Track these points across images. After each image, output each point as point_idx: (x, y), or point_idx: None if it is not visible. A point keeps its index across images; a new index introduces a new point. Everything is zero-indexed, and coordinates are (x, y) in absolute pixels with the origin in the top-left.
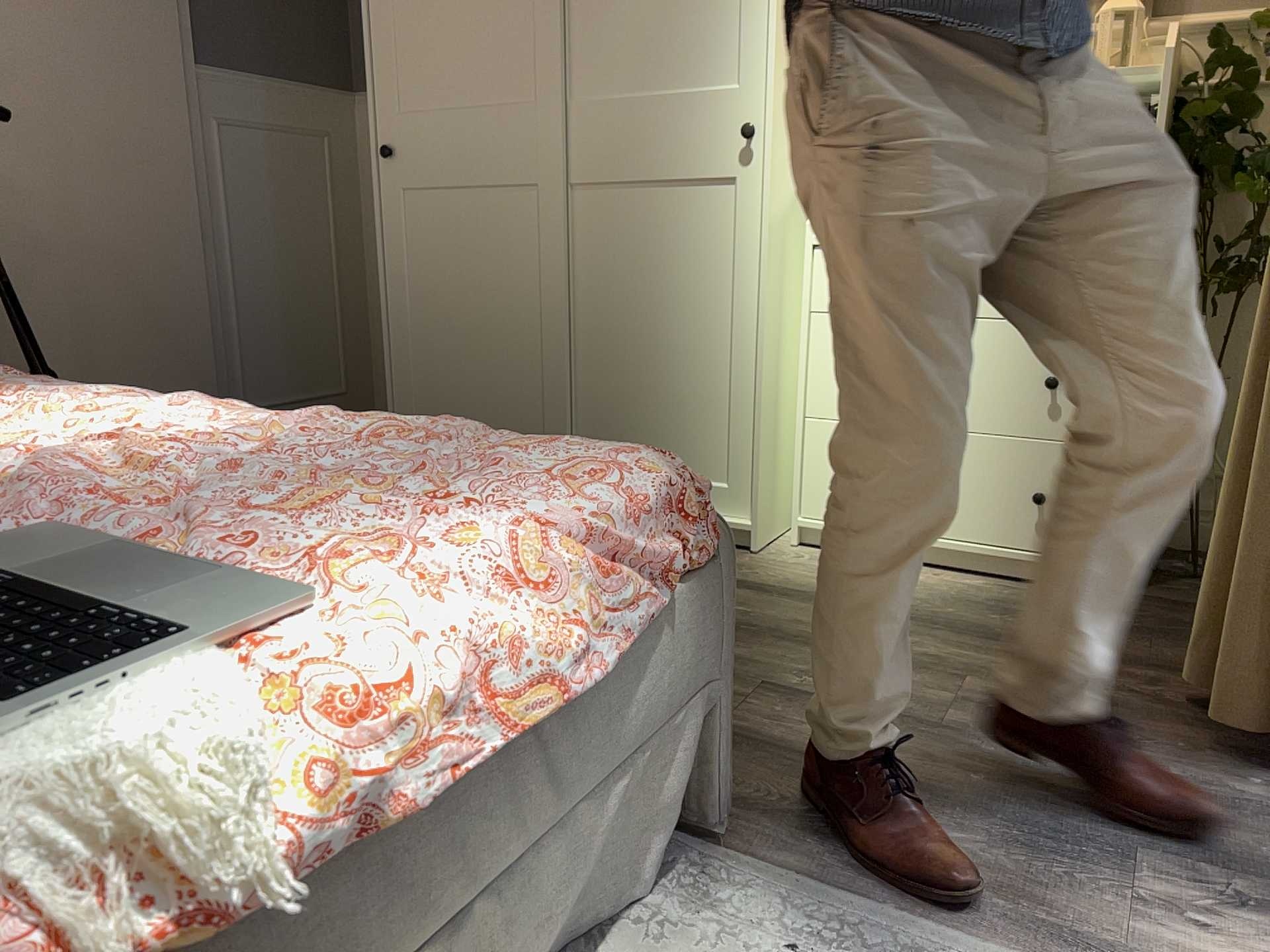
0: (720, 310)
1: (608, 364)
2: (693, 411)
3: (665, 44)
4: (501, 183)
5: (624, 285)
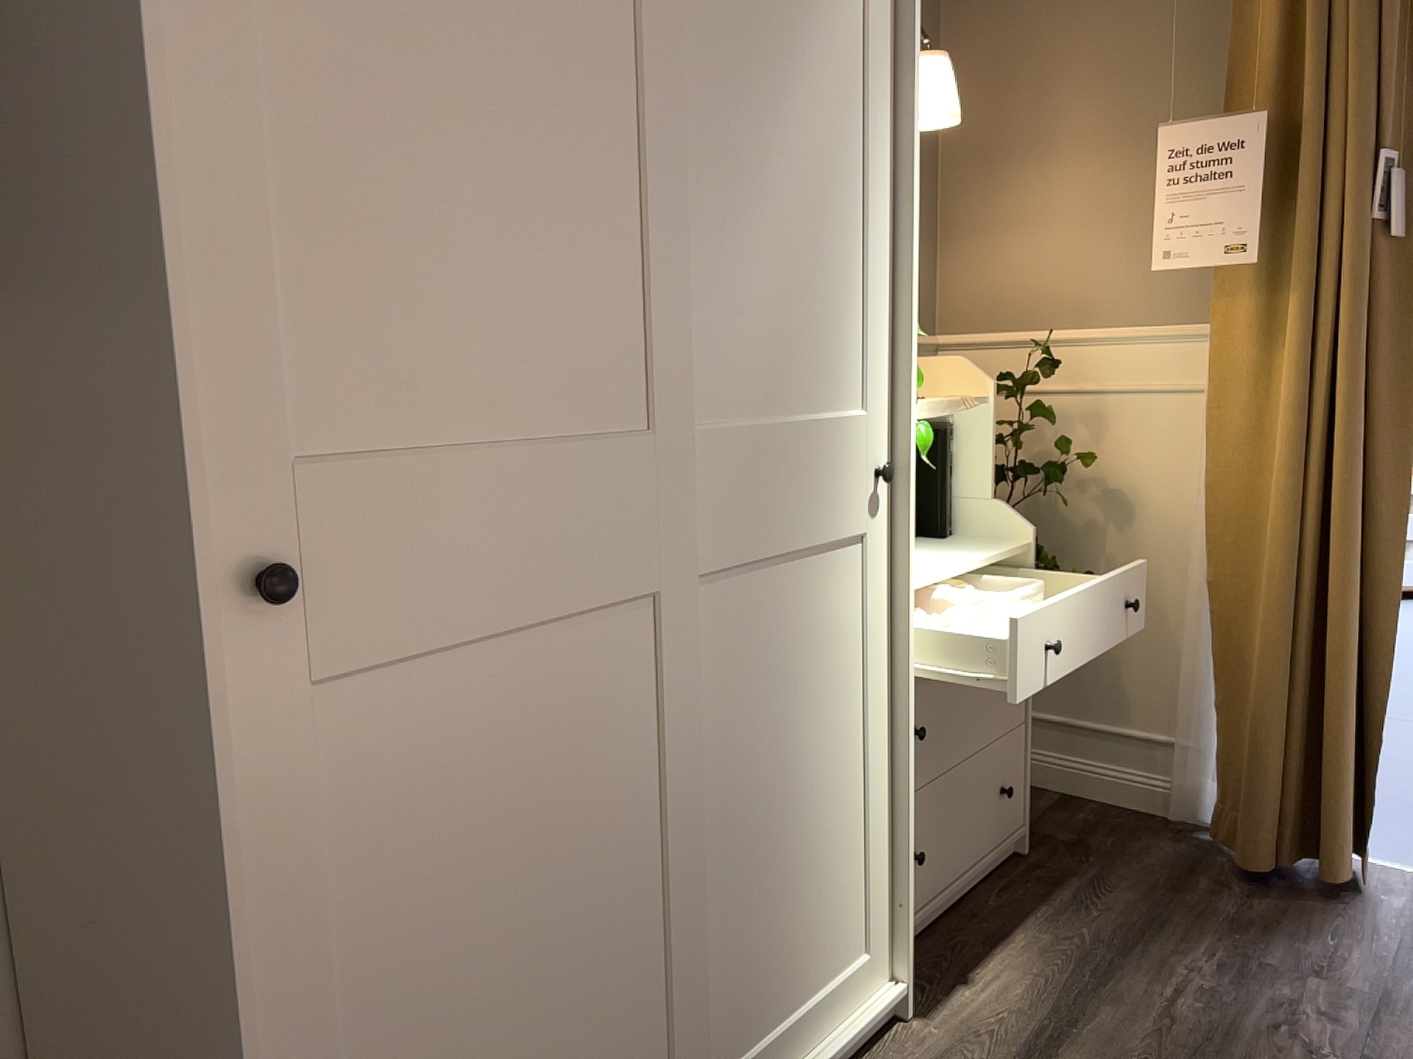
0: (851, 713)
1: (740, 865)
2: (831, 868)
3: (796, 348)
4: (597, 601)
5: (757, 725)
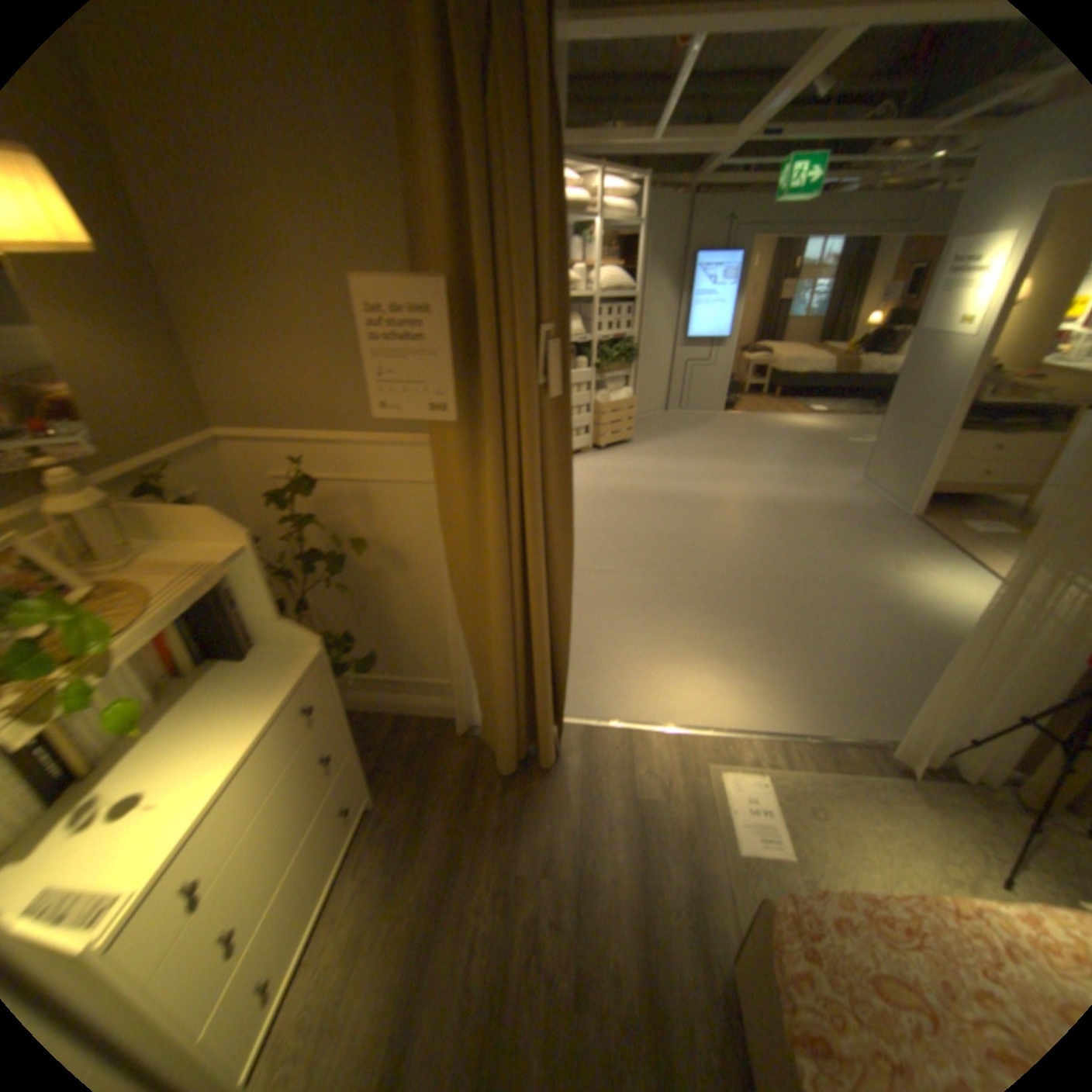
0: None
1: None
2: None
3: None
4: None
5: None
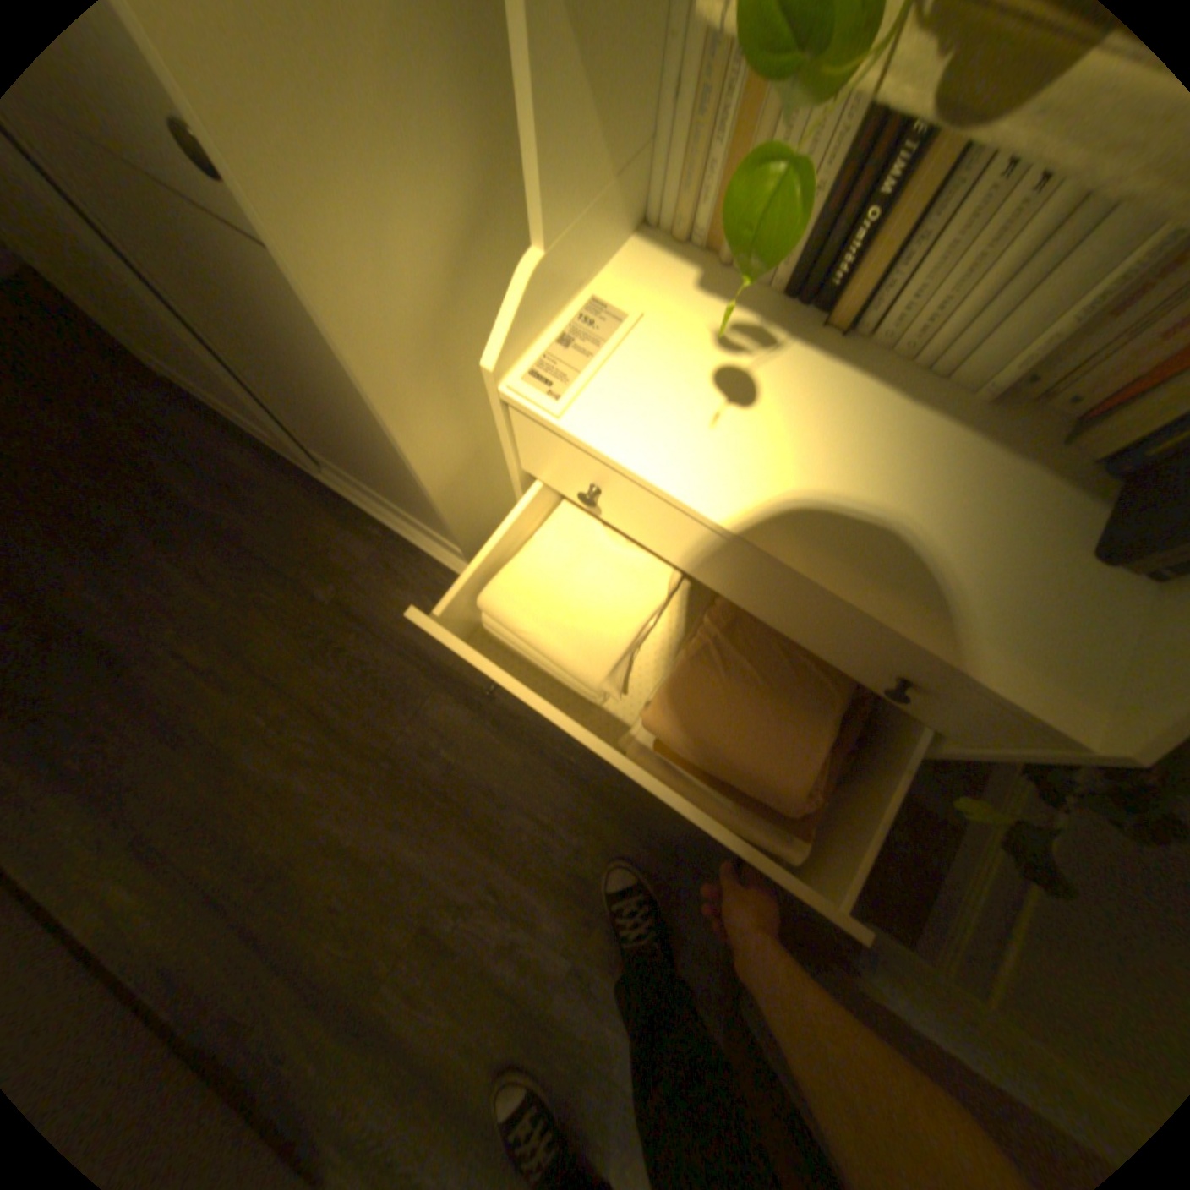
0: (376, 429)
1: (273, 392)
2: (401, 490)
3: None
4: None
5: (216, 314)
